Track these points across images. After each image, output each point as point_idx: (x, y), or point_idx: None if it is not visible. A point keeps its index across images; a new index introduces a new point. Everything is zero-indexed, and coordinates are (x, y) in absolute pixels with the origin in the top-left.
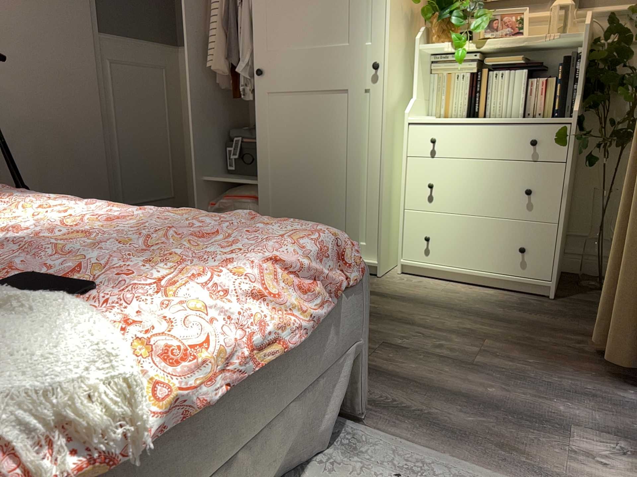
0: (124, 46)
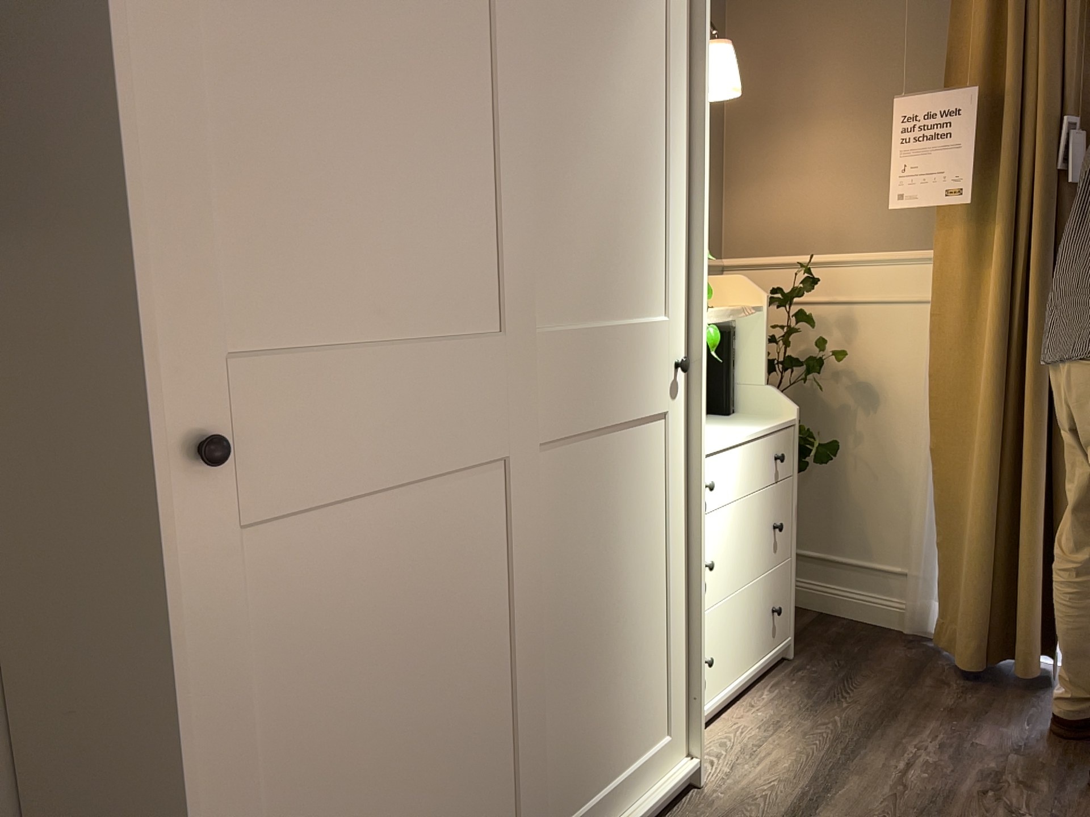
0: None
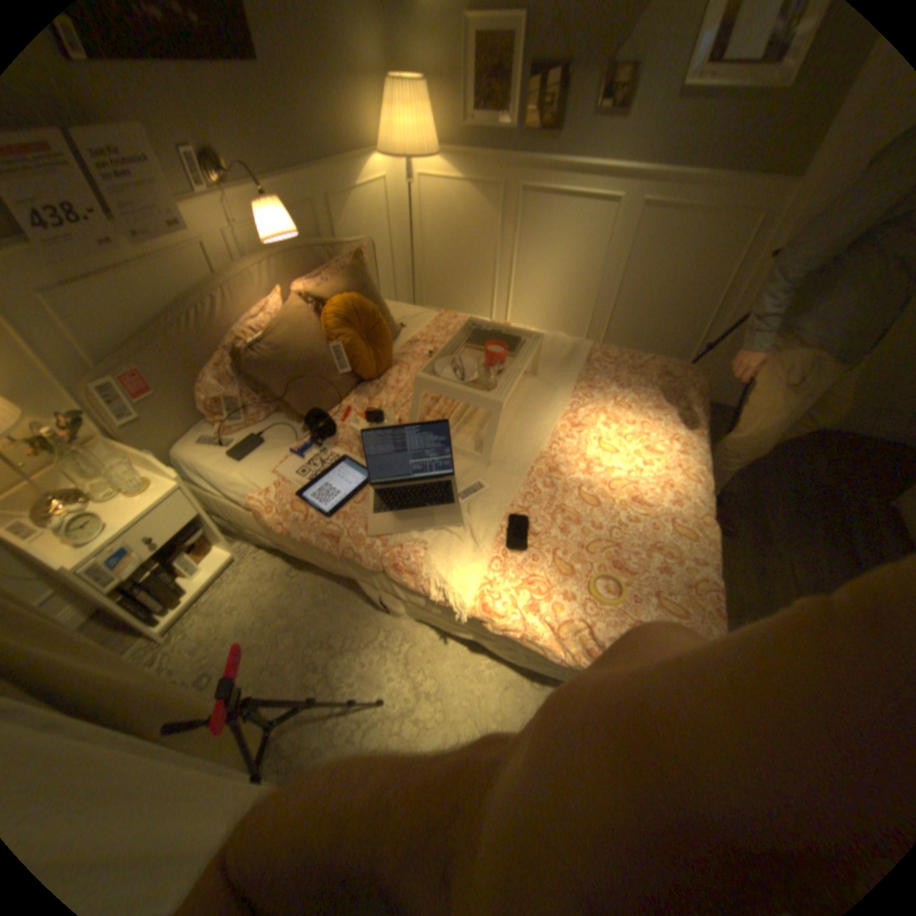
0: None
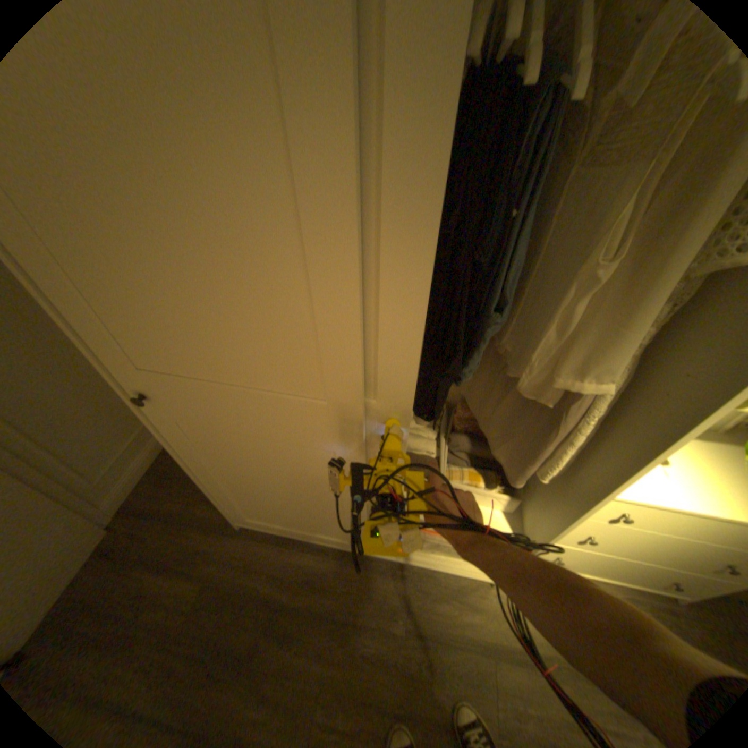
0: None
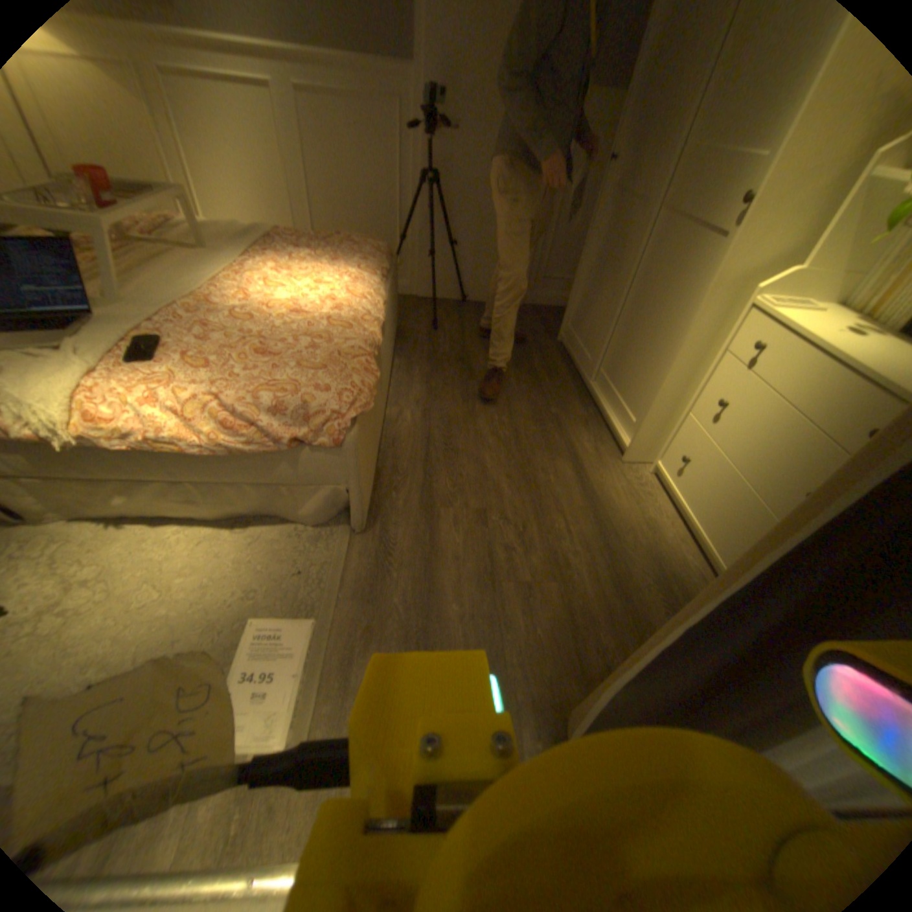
0: (604, 98)
